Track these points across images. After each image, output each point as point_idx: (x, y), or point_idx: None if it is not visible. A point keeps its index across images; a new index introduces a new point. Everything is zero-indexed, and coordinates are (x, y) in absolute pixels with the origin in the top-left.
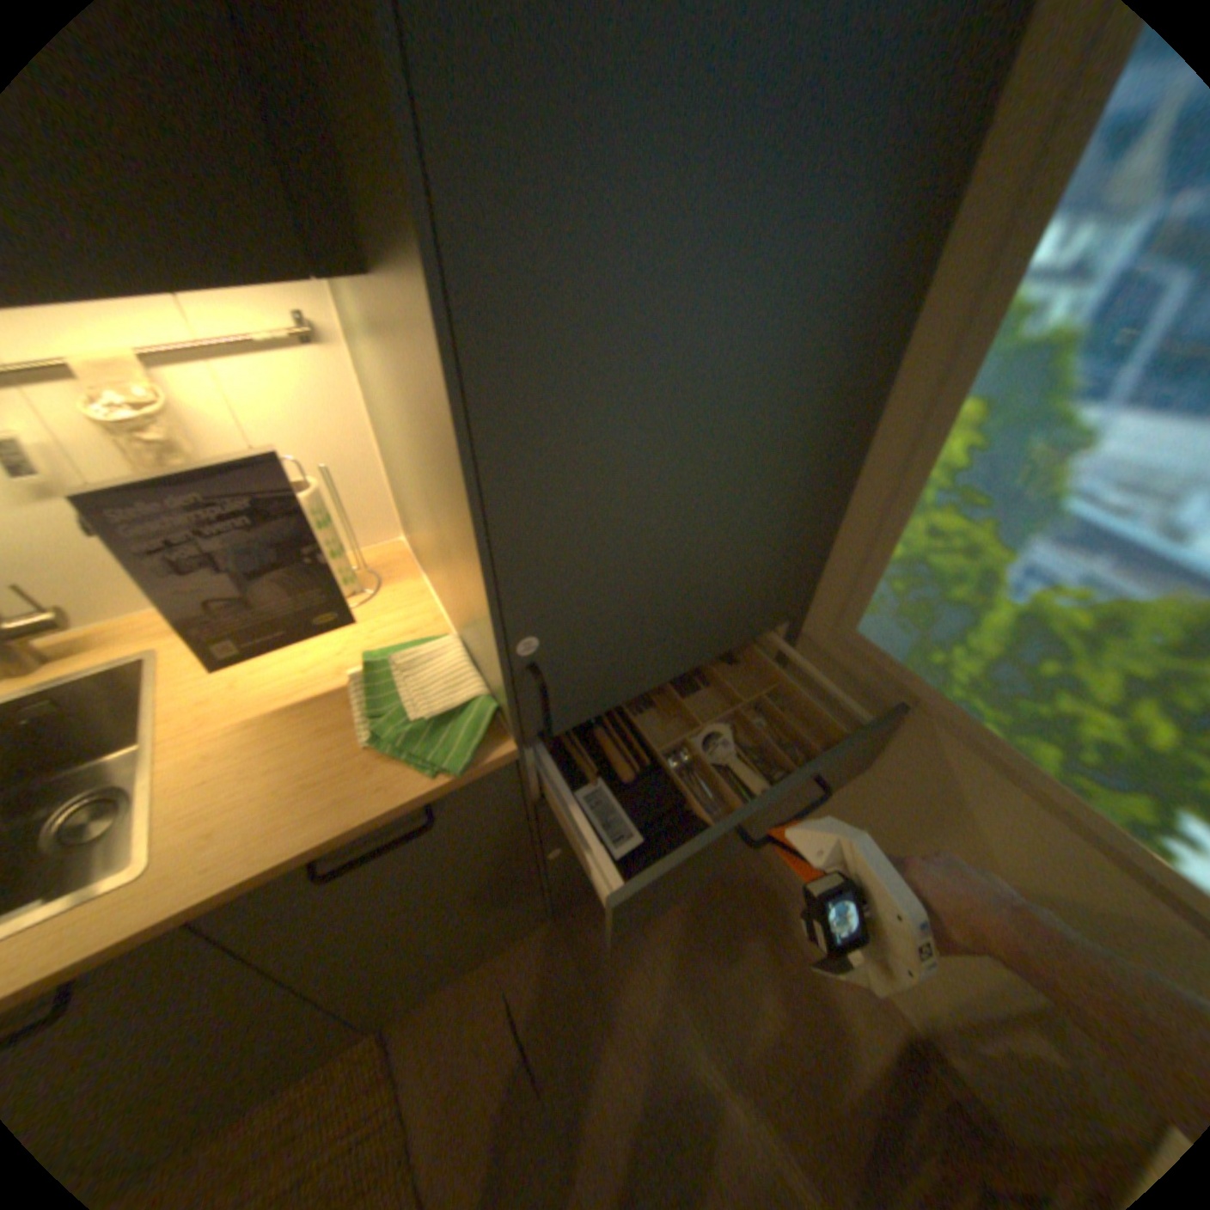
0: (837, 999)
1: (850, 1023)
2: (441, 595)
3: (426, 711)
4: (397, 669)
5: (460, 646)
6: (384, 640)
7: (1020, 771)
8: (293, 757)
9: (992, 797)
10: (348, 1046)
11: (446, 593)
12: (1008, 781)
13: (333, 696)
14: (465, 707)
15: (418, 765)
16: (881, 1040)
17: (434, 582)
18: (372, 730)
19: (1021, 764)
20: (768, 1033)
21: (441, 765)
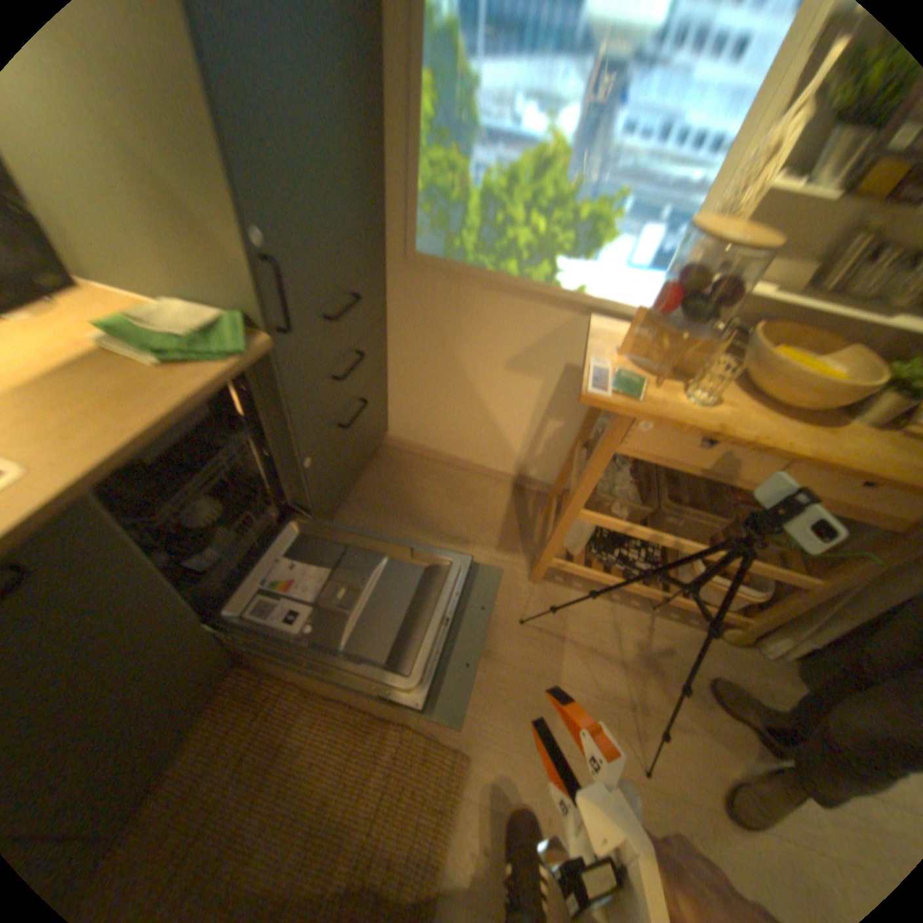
0: (478, 488)
1: (487, 493)
2: (128, 280)
3: (187, 328)
4: (134, 320)
5: (178, 297)
6: (97, 316)
7: (504, 286)
8: (89, 386)
9: (499, 310)
10: (217, 686)
11: (138, 264)
12: (502, 296)
13: (85, 353)
14: (215, 320)
15: (206, 356)
16: (502, 491)
17: (110, 276)
18: (148, 353)
19: (503, 280)
20: (457, 517)
21: (223, 351)
